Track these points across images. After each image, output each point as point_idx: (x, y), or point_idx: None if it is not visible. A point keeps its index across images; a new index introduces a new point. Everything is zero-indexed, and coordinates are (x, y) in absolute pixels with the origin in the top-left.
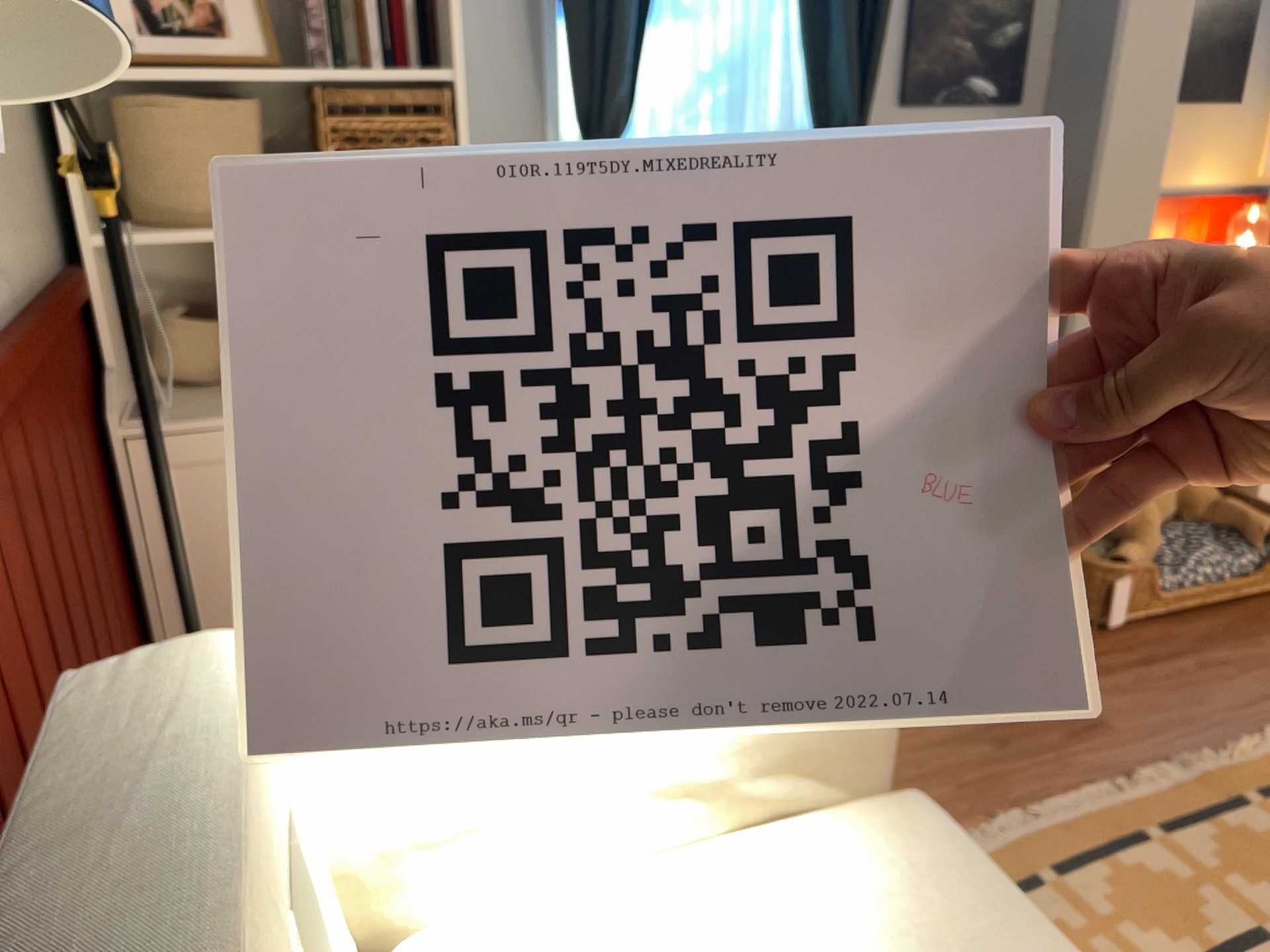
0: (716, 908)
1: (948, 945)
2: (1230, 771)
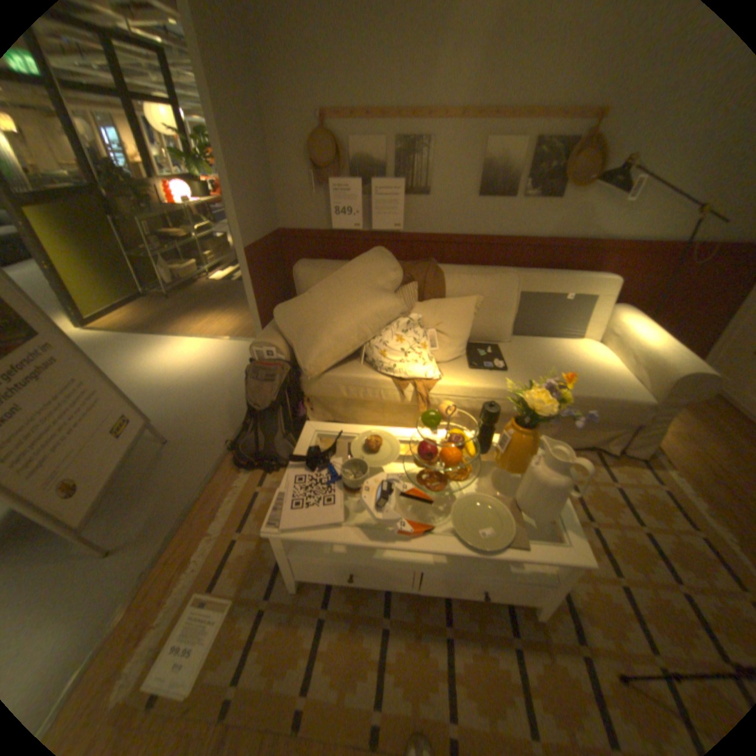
0: (610, 367)
1: (600, 384)
2: None
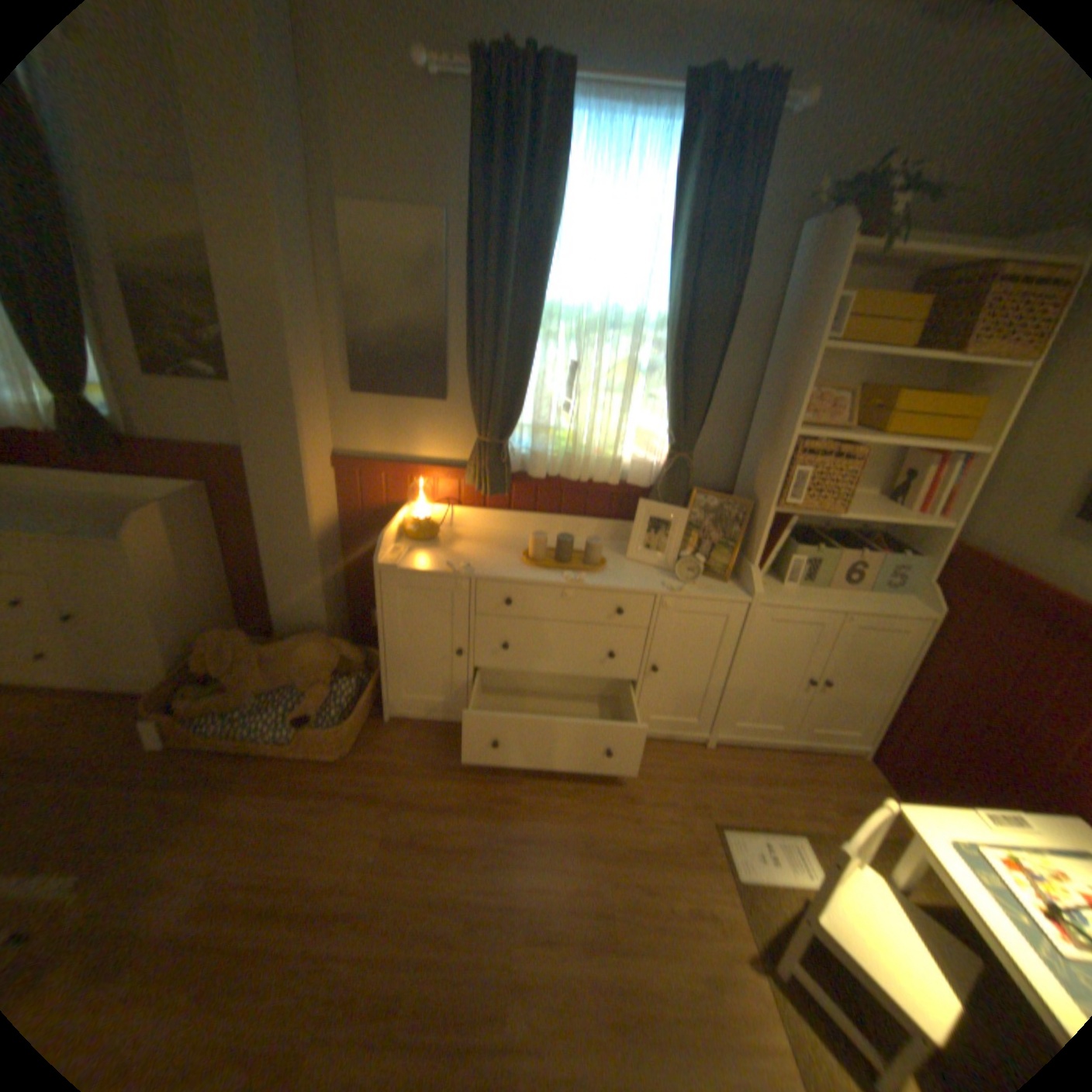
0: None
1: None
2: None
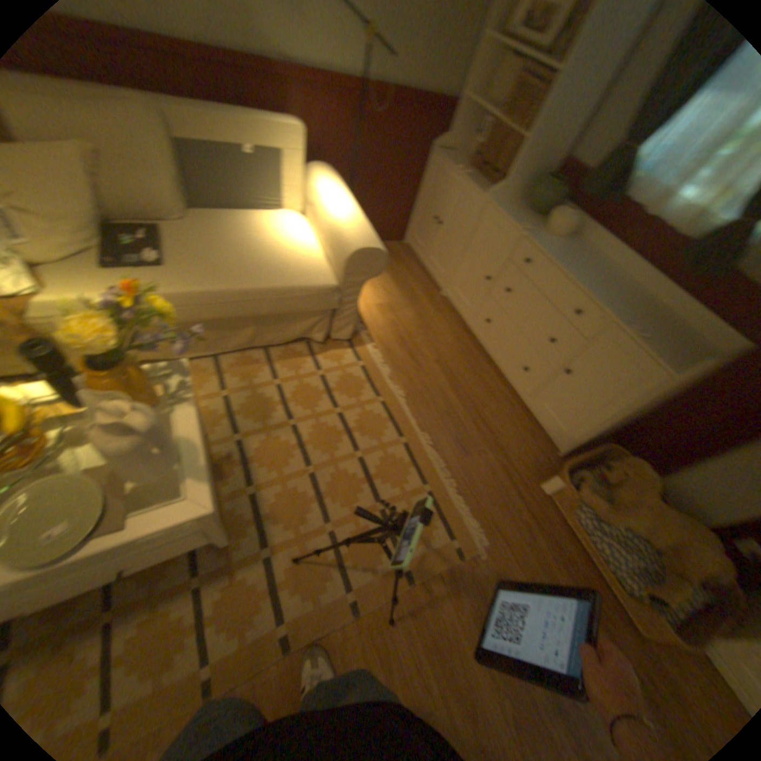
0: (302, 246)
1: (285, 270)
2: (445, 489)
